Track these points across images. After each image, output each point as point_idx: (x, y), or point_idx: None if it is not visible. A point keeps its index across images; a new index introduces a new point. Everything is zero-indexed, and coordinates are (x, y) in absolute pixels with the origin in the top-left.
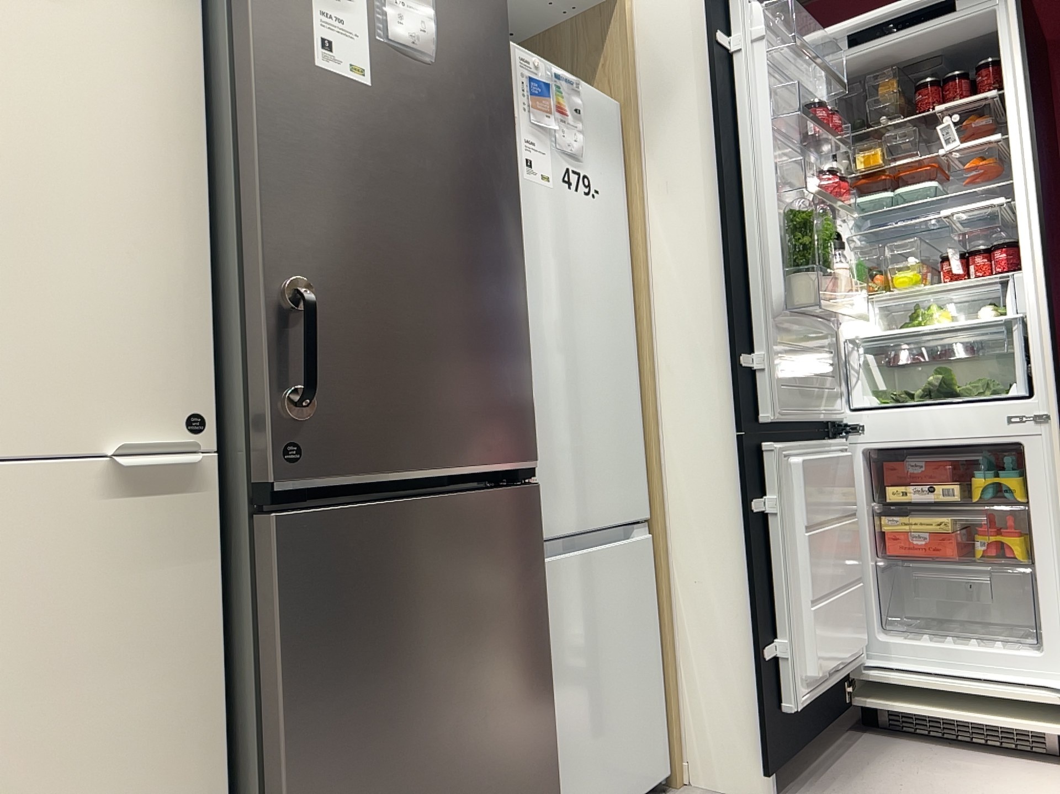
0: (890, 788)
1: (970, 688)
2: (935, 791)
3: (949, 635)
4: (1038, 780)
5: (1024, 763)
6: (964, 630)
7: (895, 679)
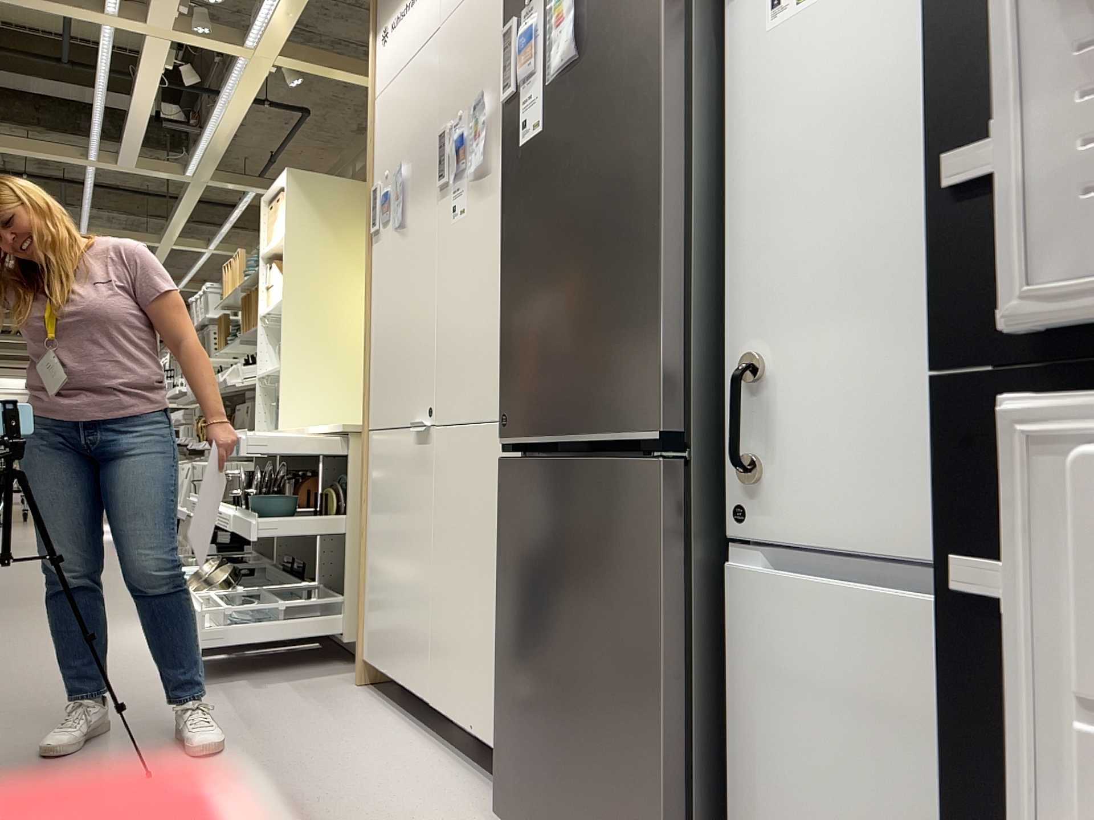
0: None
1: None
2: None
3: None
4: None
5: None
6: None
7: None
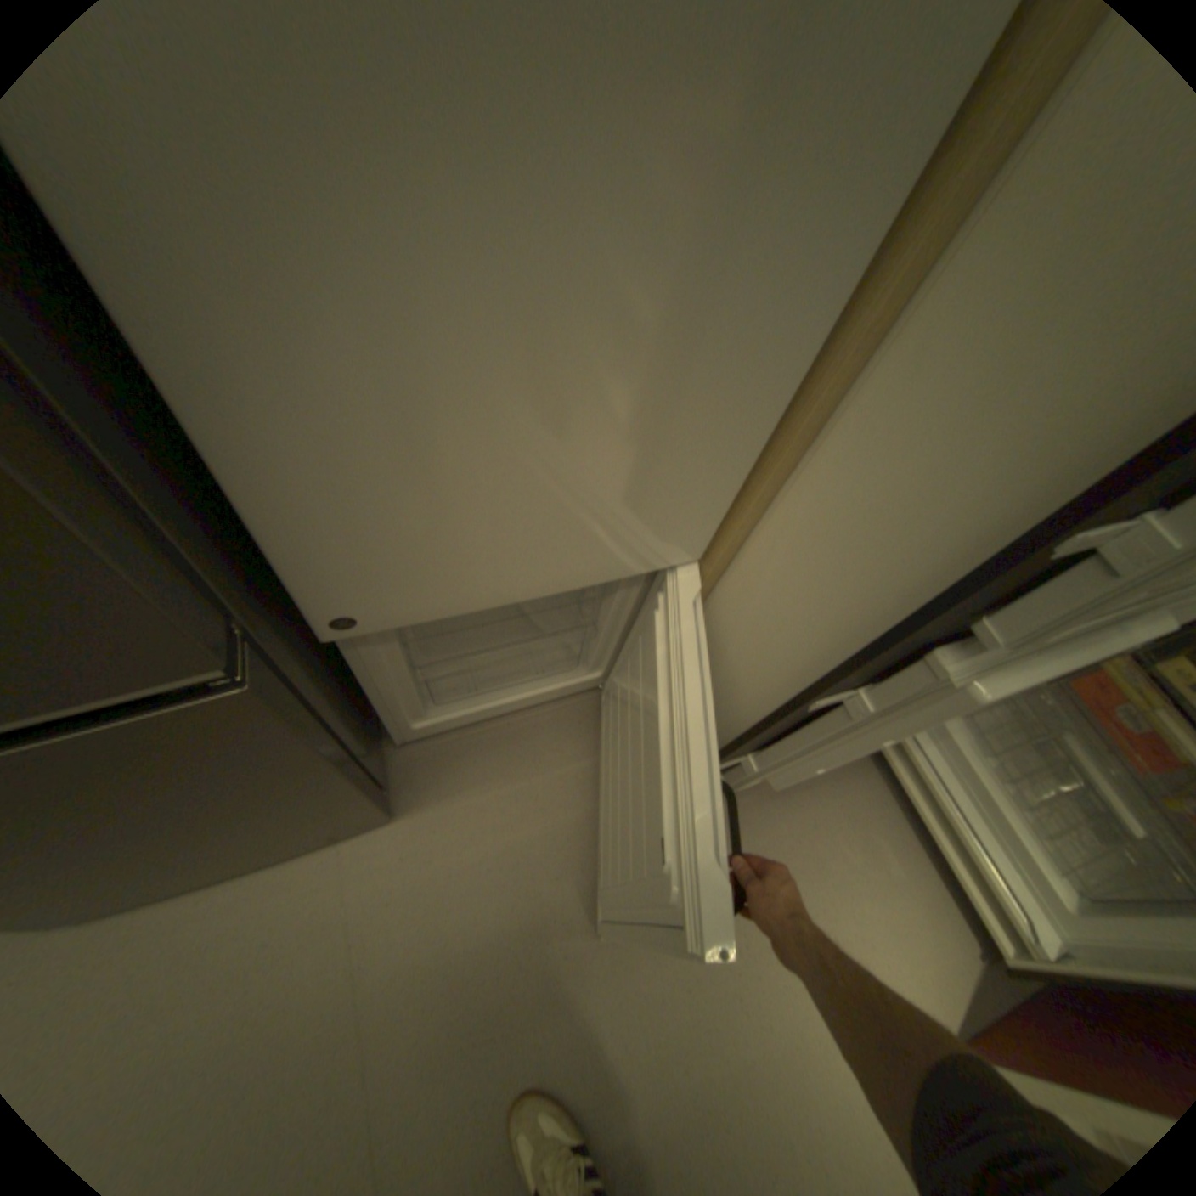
0: (781, 843)
1: (963, 840)
2: (814, 877)
3: (1027, 771)
4: (920, 931)
5: (937, 897)
6: (1054, 774)
7: (913, 760)
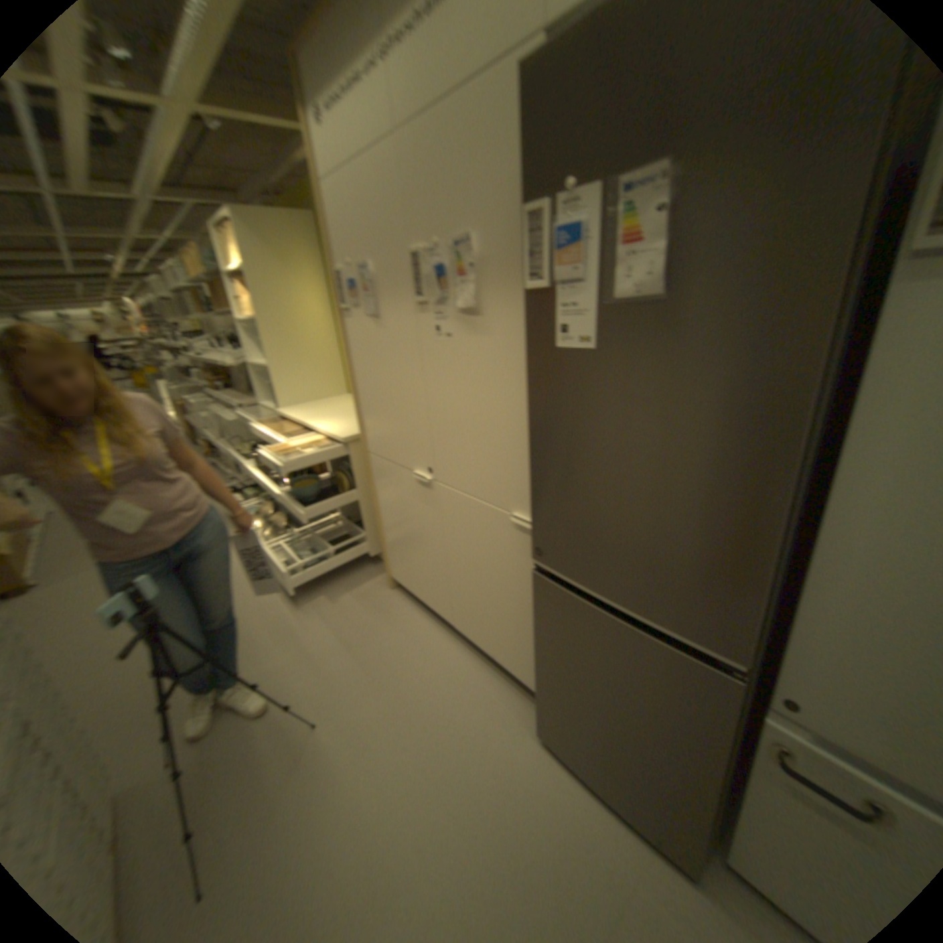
0: None
1: None
2: None
3: None
4: None
5: None
6: None
7: None
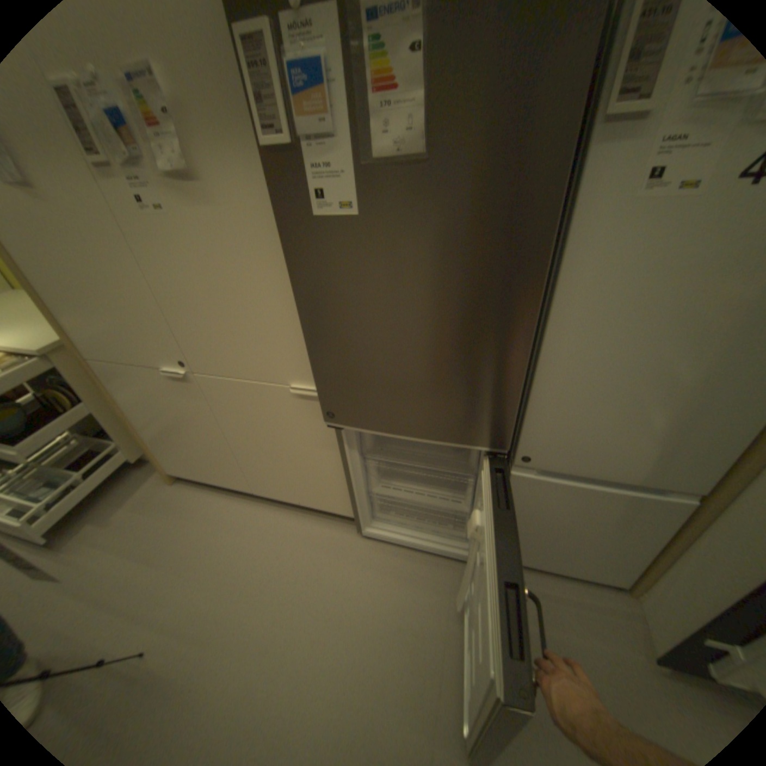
0: None
1: None
2: None
3: None
4: None
5: None
6: None
7: None
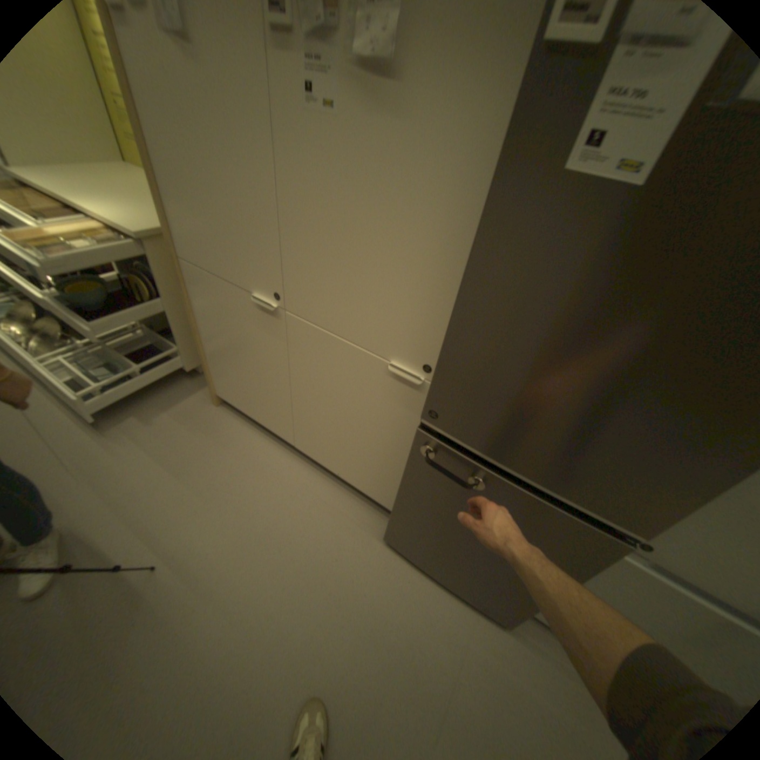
0: None
1: None
2: None
3: None
4: None
5: None
6: None
7: None
